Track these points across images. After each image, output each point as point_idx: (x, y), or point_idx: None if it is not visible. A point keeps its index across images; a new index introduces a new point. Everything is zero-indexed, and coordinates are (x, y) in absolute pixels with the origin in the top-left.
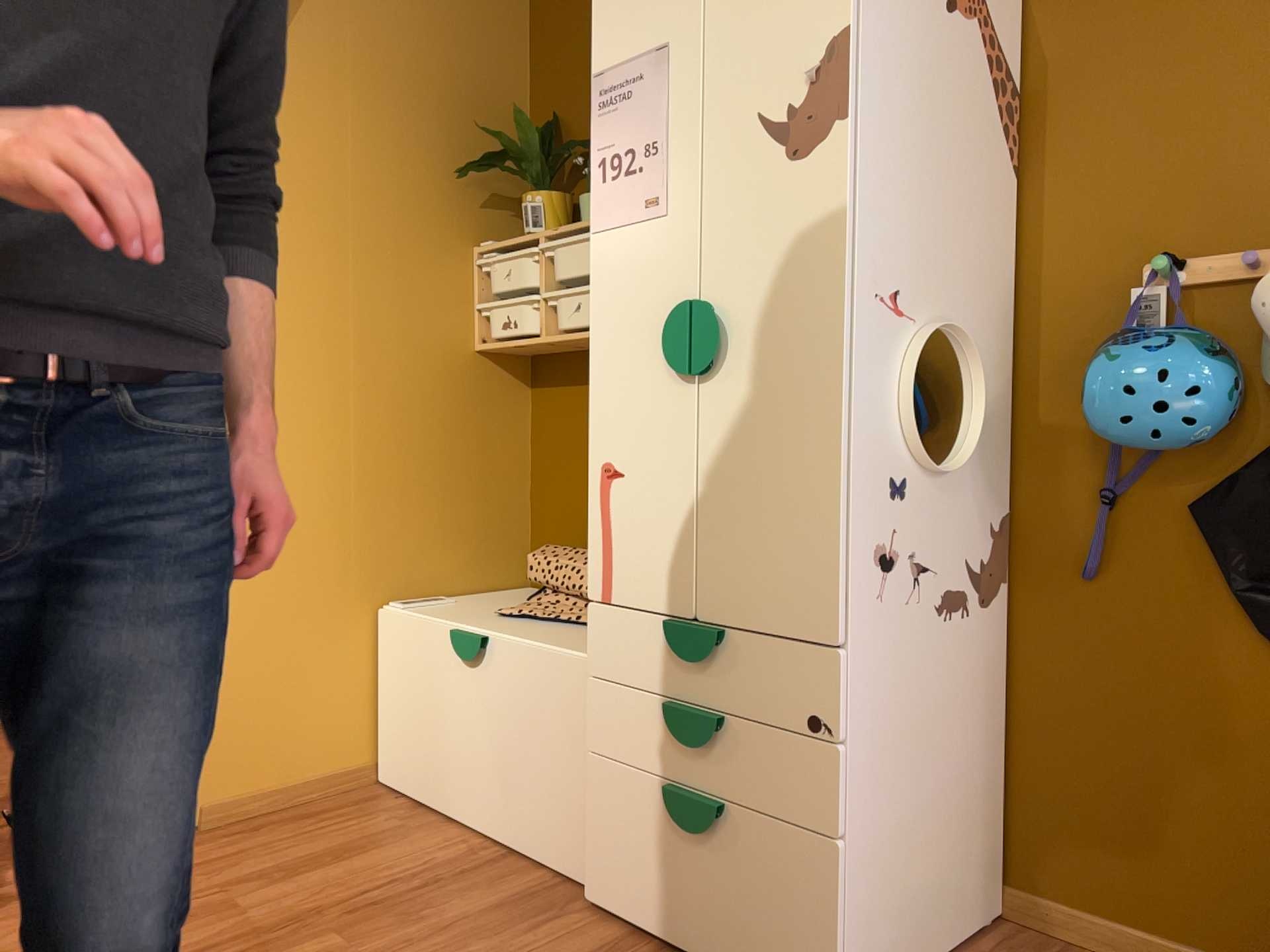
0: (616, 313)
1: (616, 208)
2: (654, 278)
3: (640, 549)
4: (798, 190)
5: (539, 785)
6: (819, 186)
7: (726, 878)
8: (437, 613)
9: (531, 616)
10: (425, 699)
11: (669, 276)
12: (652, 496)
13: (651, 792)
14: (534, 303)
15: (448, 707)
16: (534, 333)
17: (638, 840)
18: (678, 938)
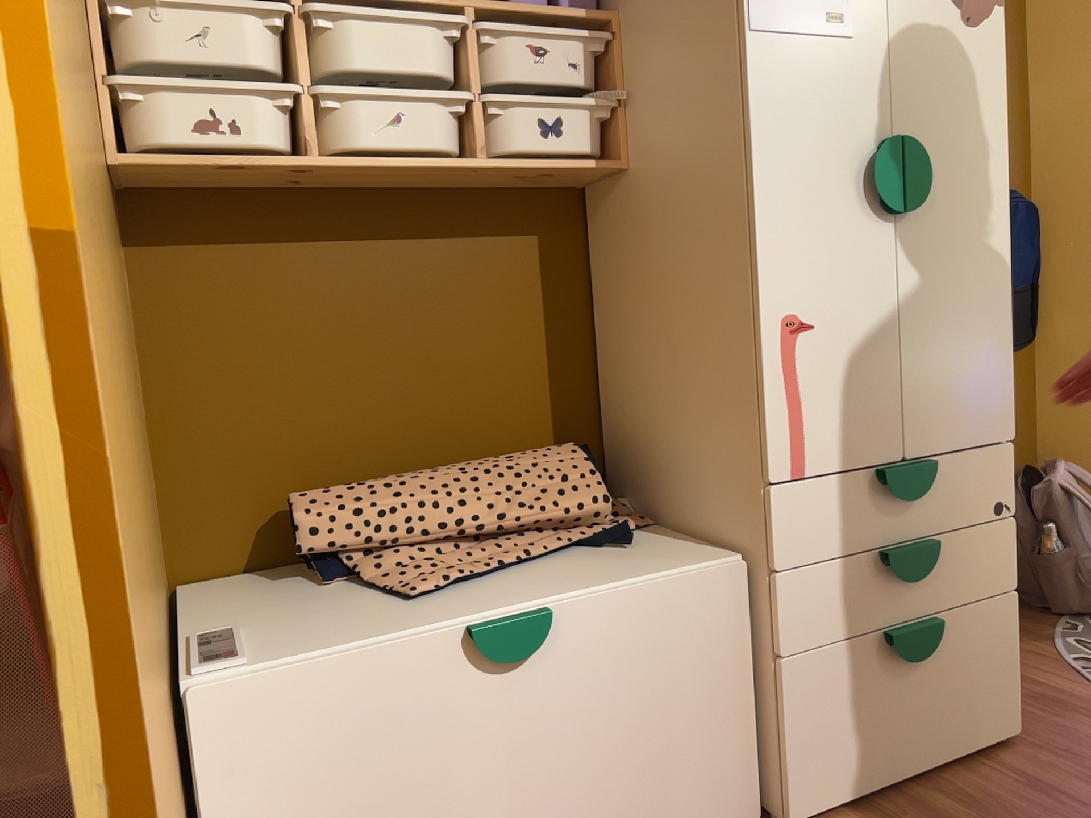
0: (793, 139)
1: (787, 11)
2: (841, 107)
3: (841, 406)
4: (972, 55)
5: (668, 757)
6: (986, 57)
7: (940, 680)
8: (337, 639)
9: (466, 578)
10: (389, 785)
11: (859, 107)
12: (853, 346)
13: (866, 652)
14: (278, 101)
15: (459, 763)
16: (281, 152)
17: (854, 711)
18: (900, 770)
